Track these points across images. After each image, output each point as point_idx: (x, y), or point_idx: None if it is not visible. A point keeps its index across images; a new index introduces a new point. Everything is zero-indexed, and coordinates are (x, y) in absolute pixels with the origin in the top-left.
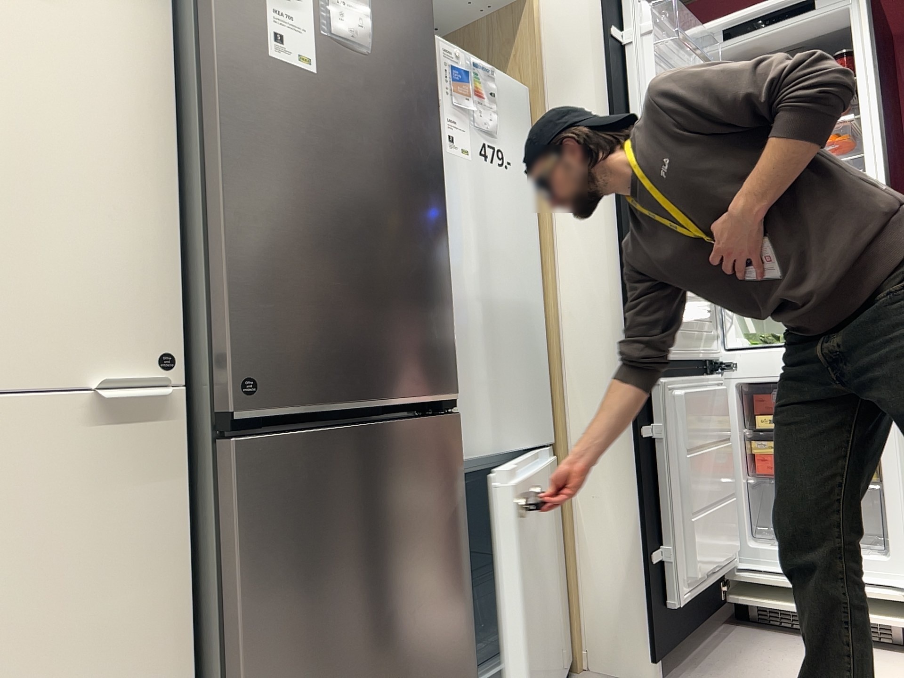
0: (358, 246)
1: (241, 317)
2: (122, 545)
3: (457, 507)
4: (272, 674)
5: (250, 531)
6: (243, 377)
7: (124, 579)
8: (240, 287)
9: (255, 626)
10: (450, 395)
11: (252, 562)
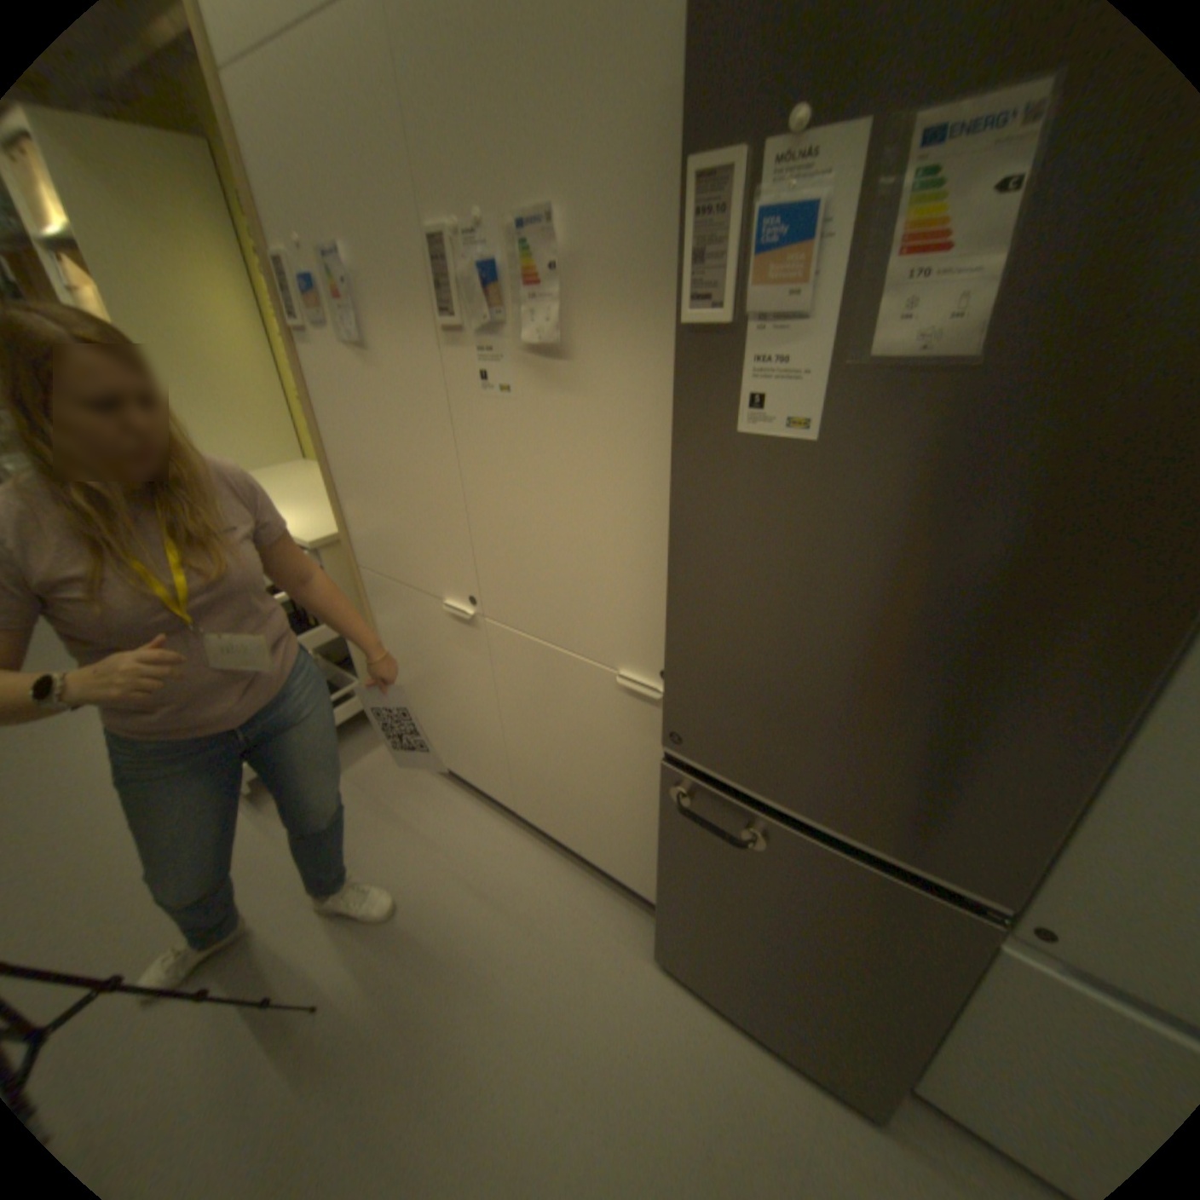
0: (842, 674)
1: (678, 688)
2: (636, 755)
3: (942, 987)
4: (678, 889)
5: (671, 816)
6: (676, 729)
7: (636, 770)
8: (679, 666)
9: (669, 860)
10: (995, 901)
11: (671, 832)
